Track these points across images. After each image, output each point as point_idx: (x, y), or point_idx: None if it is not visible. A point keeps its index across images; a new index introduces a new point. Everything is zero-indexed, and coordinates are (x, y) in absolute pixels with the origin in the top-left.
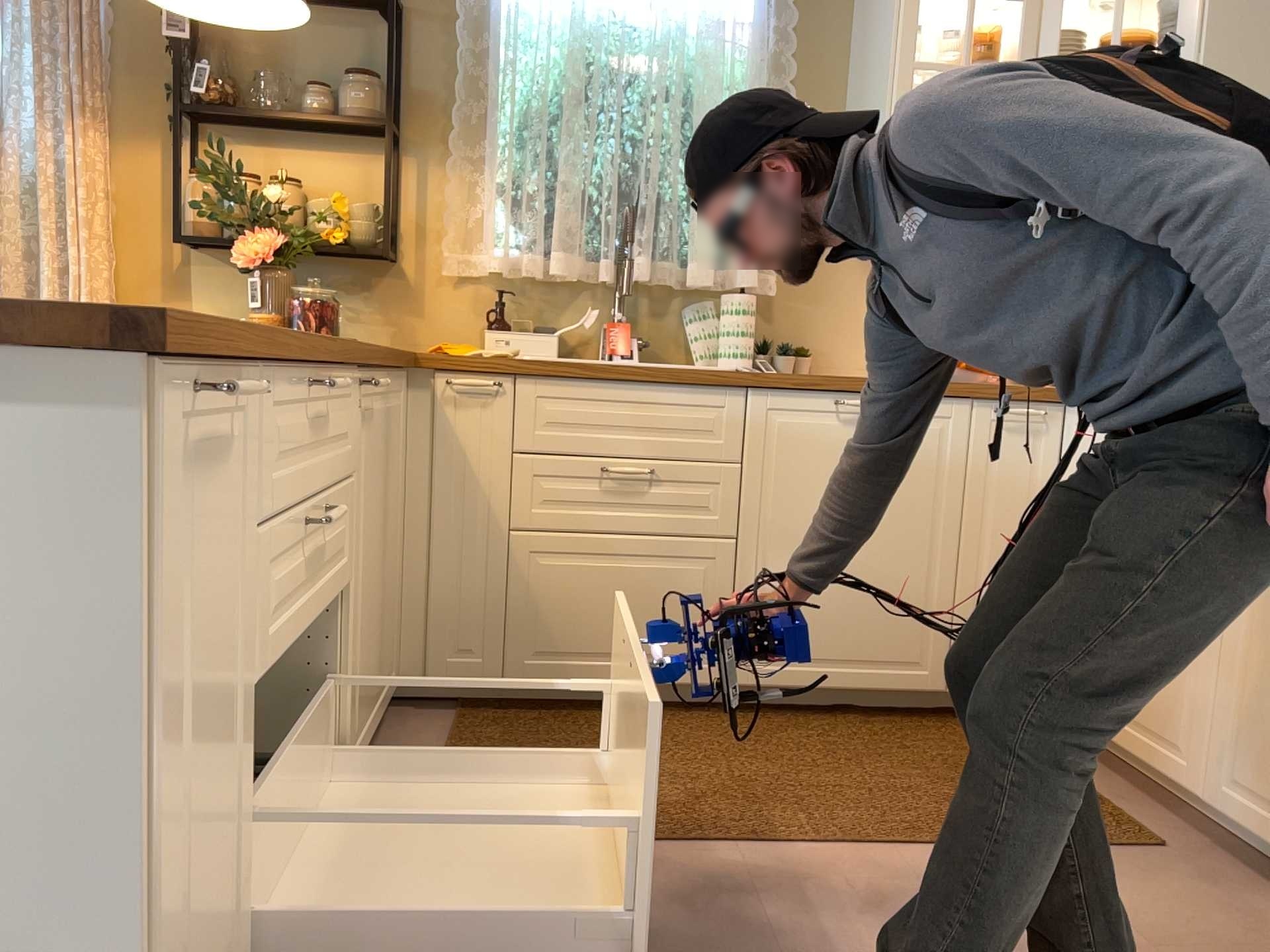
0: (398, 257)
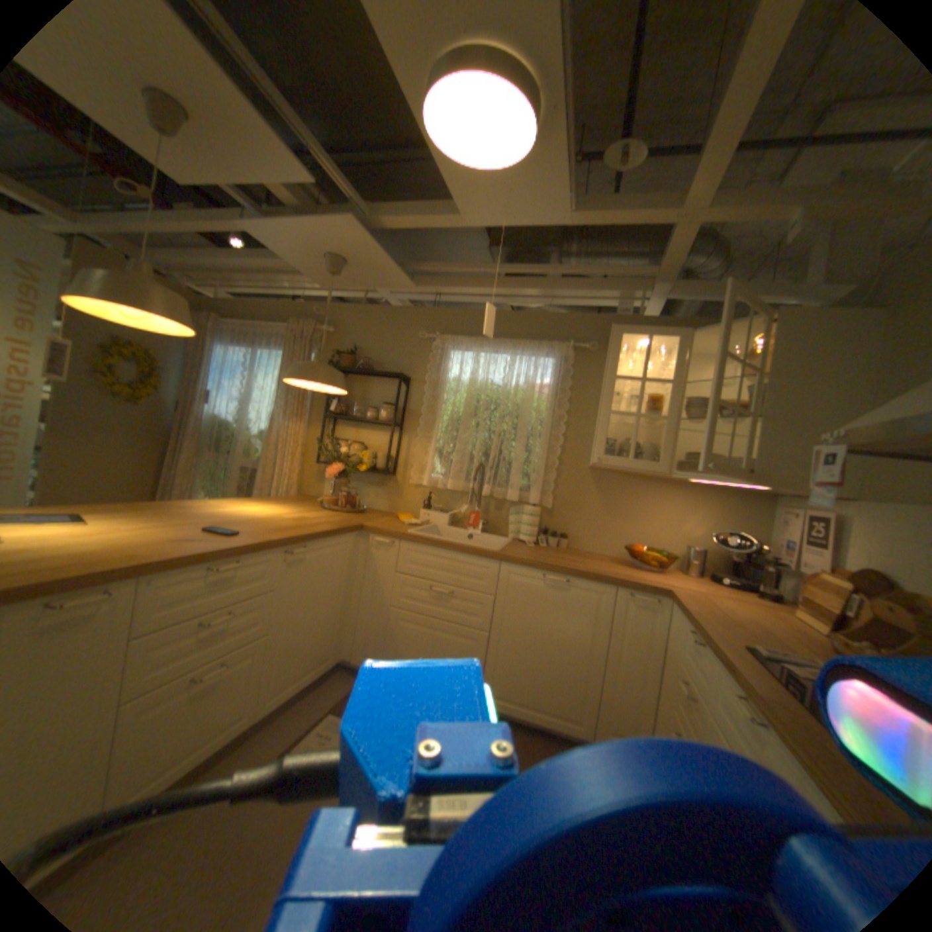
0: (395, 475)
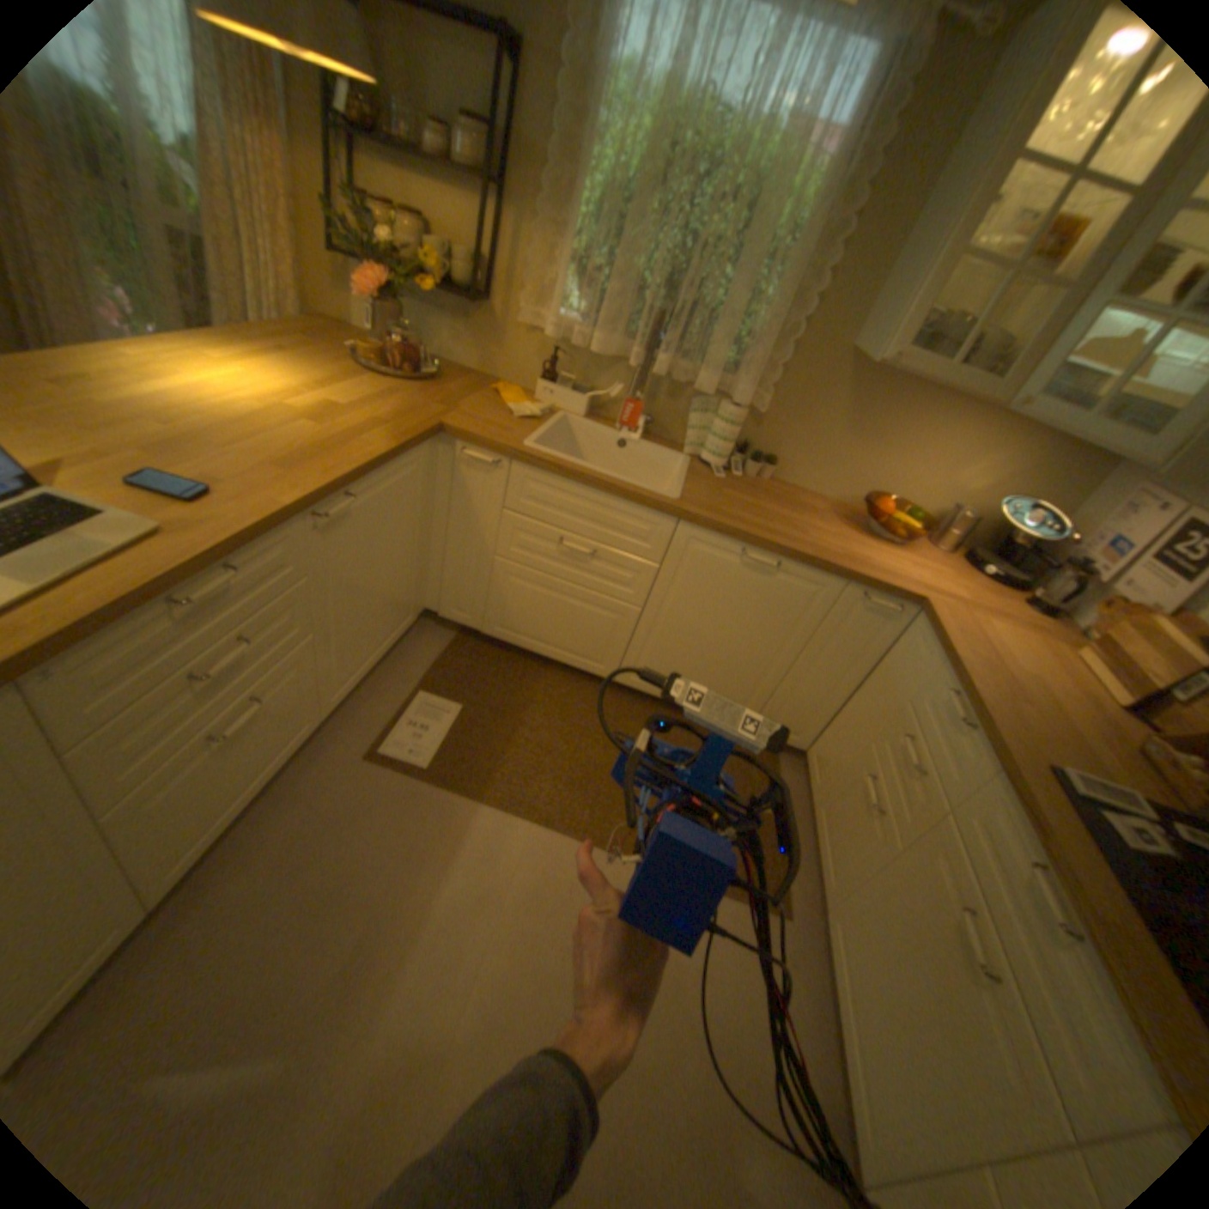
0: (488, 299)
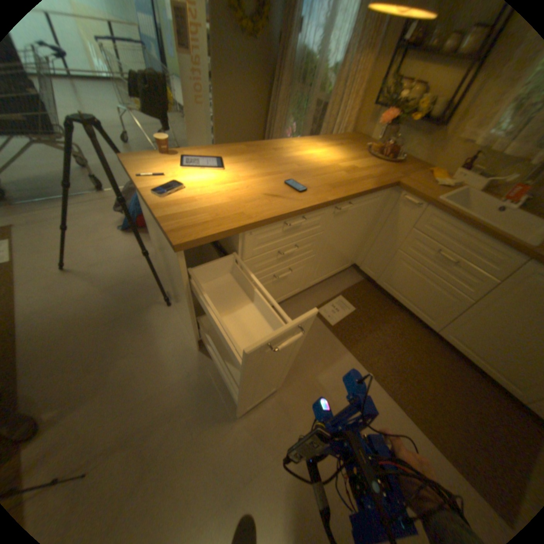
0: (447, 124)
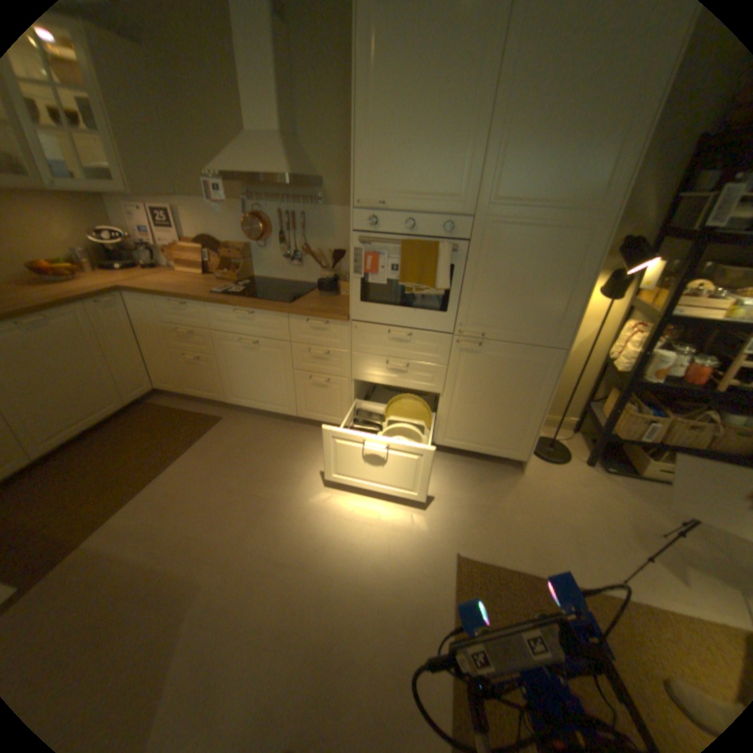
0: None
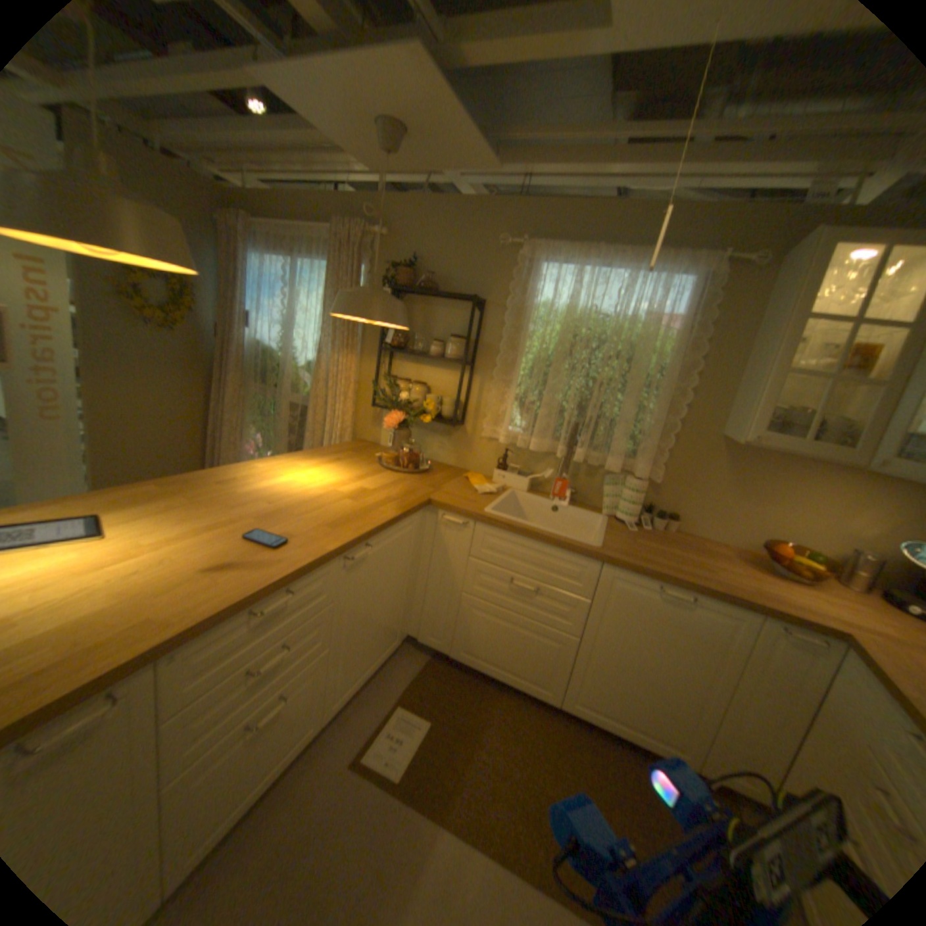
0: (464, 424)
